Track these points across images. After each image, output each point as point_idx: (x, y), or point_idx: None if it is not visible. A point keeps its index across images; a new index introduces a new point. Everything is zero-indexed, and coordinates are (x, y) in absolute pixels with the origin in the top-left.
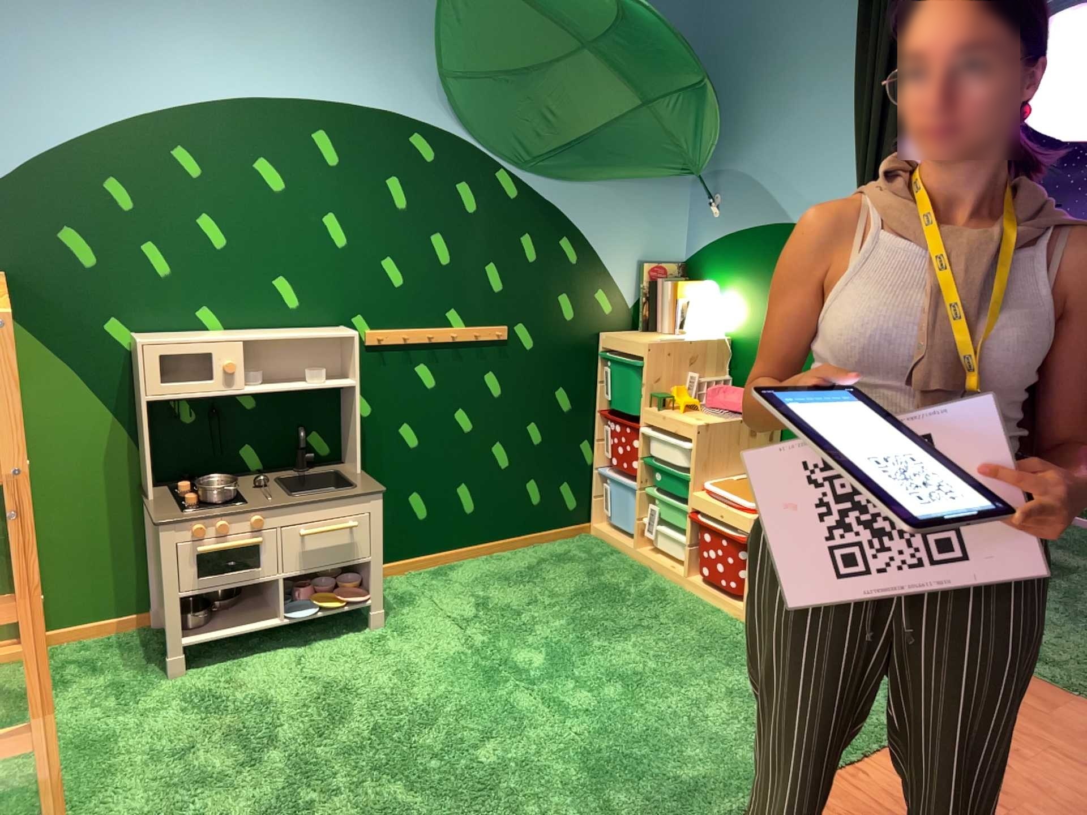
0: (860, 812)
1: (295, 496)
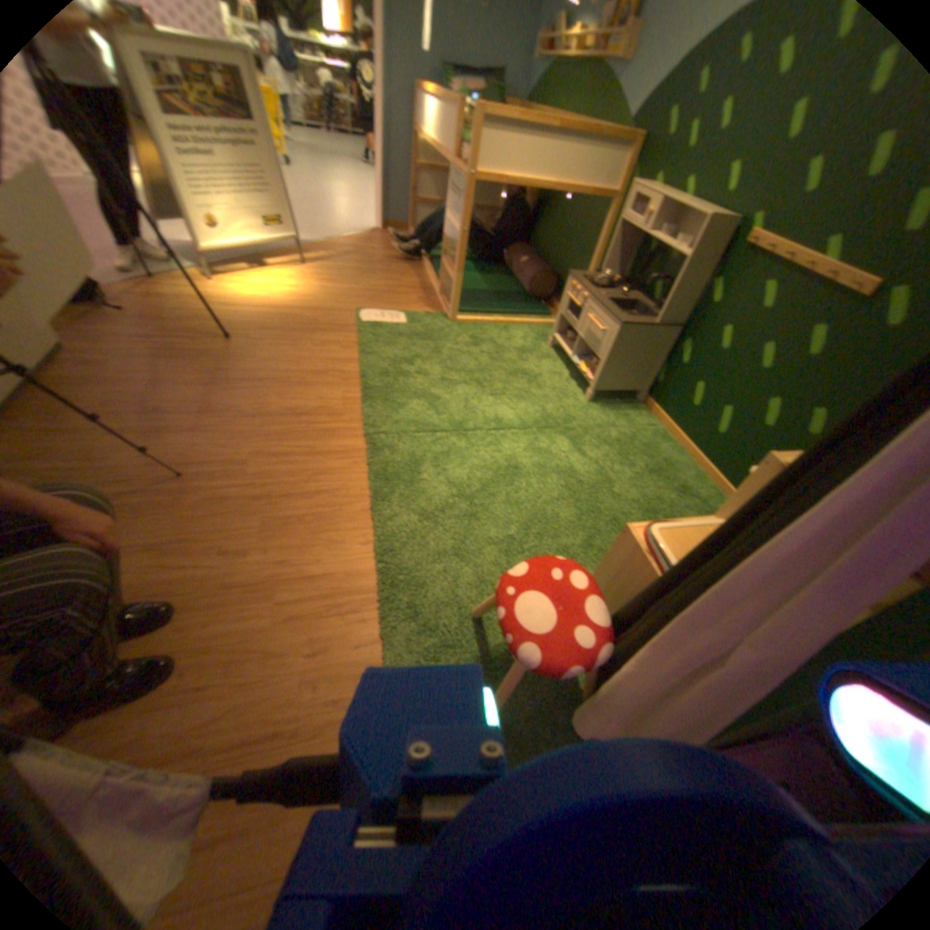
0: (324, 516)
1: (603, 297)
